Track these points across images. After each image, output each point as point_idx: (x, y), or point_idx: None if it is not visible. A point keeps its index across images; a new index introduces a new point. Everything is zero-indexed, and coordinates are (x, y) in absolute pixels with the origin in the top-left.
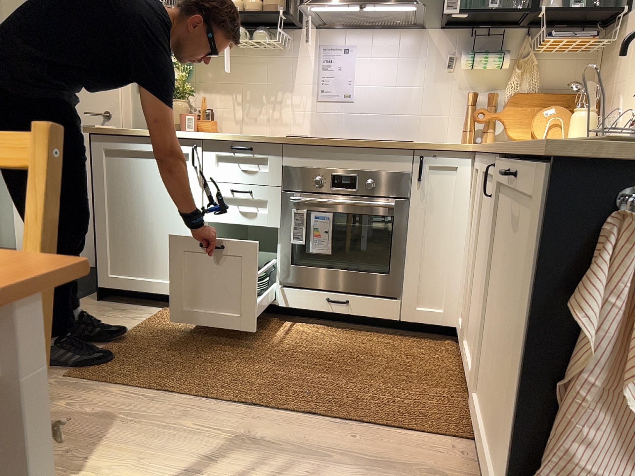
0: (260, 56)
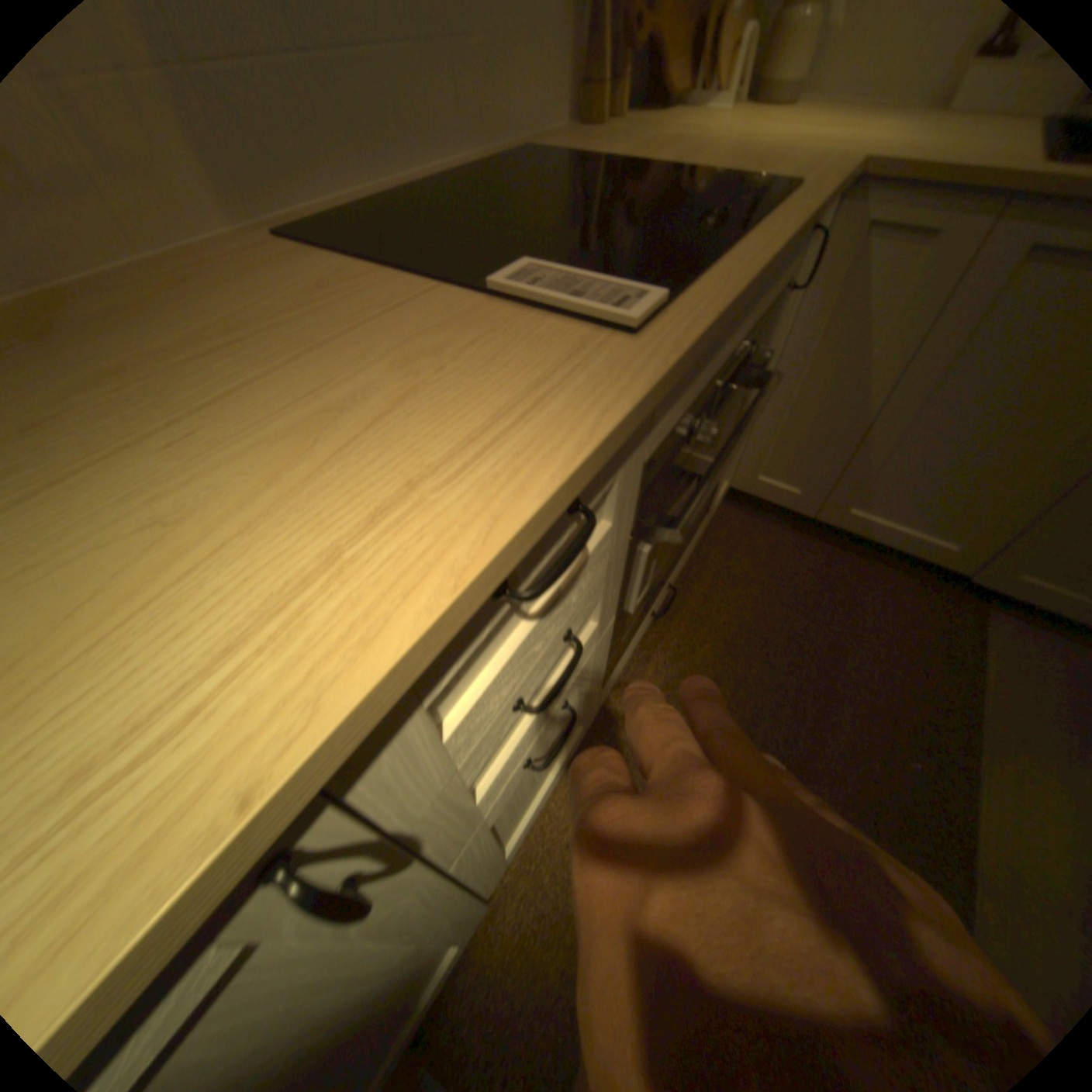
0: None
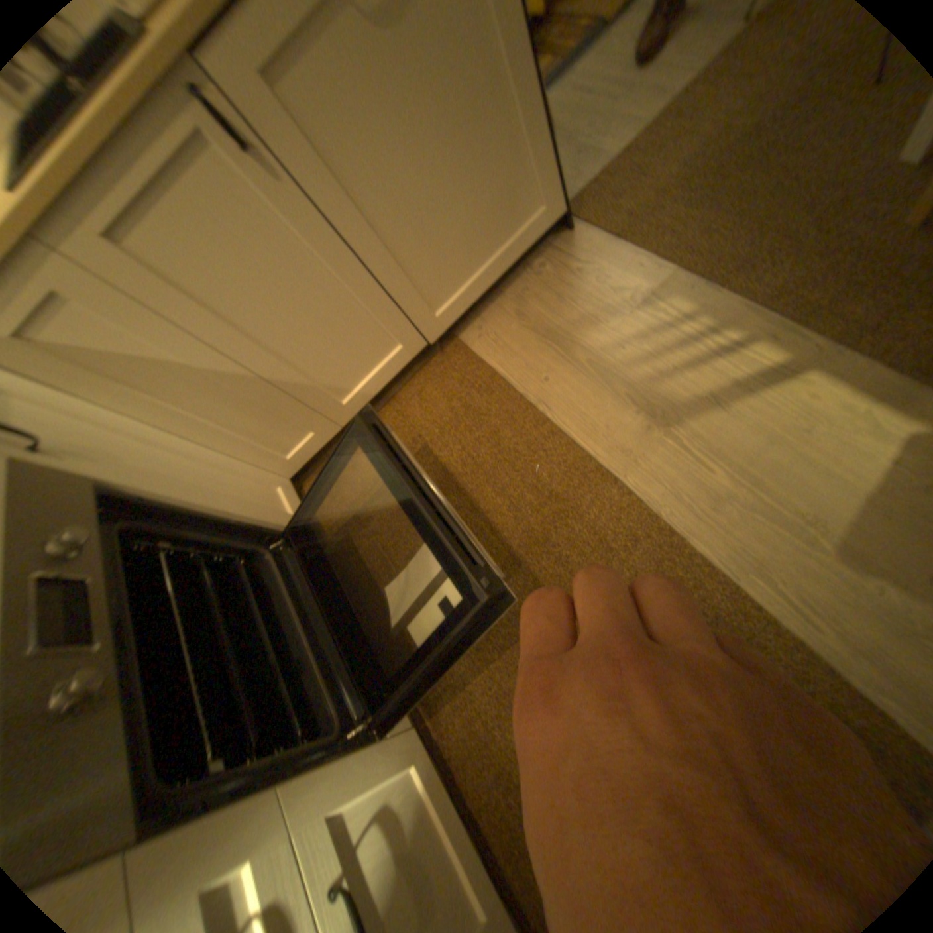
0: None
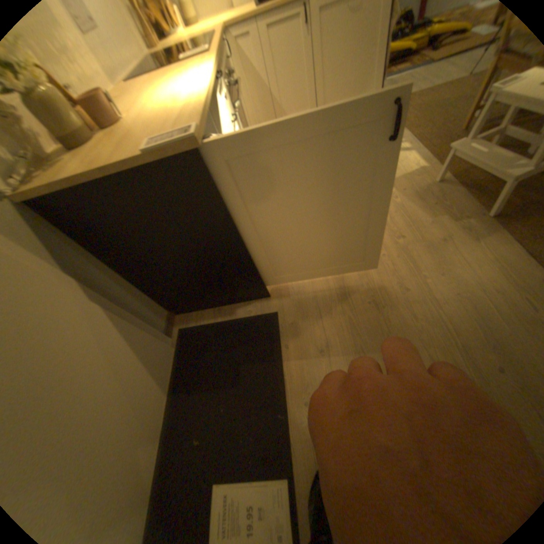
0: None
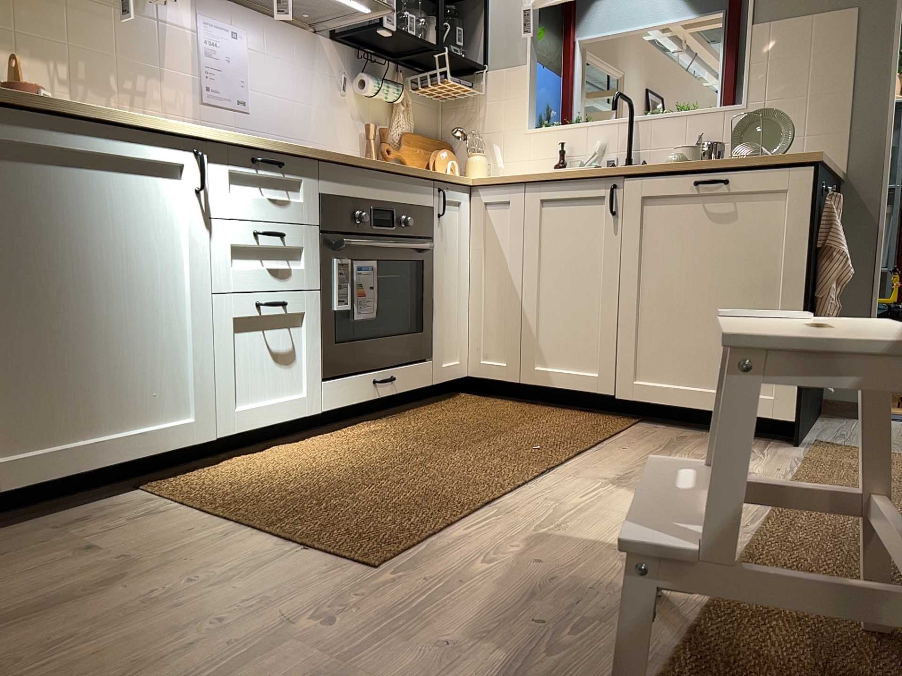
0: (102, 1)
